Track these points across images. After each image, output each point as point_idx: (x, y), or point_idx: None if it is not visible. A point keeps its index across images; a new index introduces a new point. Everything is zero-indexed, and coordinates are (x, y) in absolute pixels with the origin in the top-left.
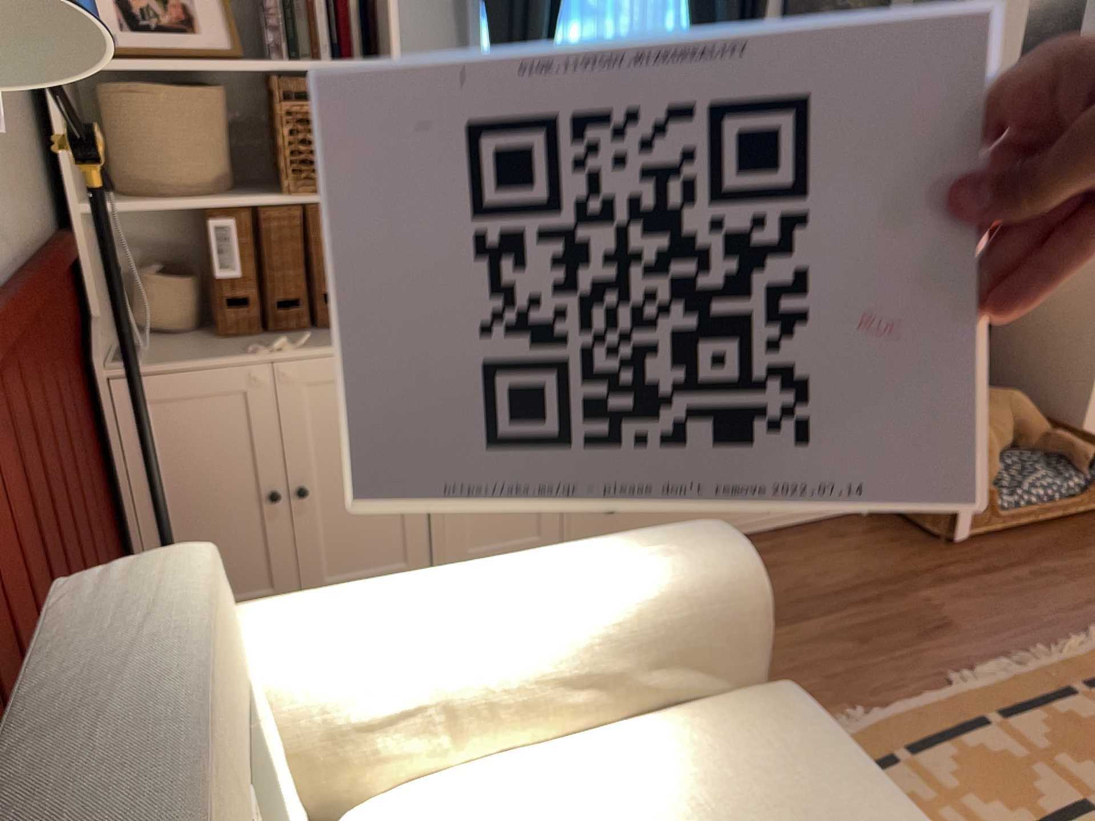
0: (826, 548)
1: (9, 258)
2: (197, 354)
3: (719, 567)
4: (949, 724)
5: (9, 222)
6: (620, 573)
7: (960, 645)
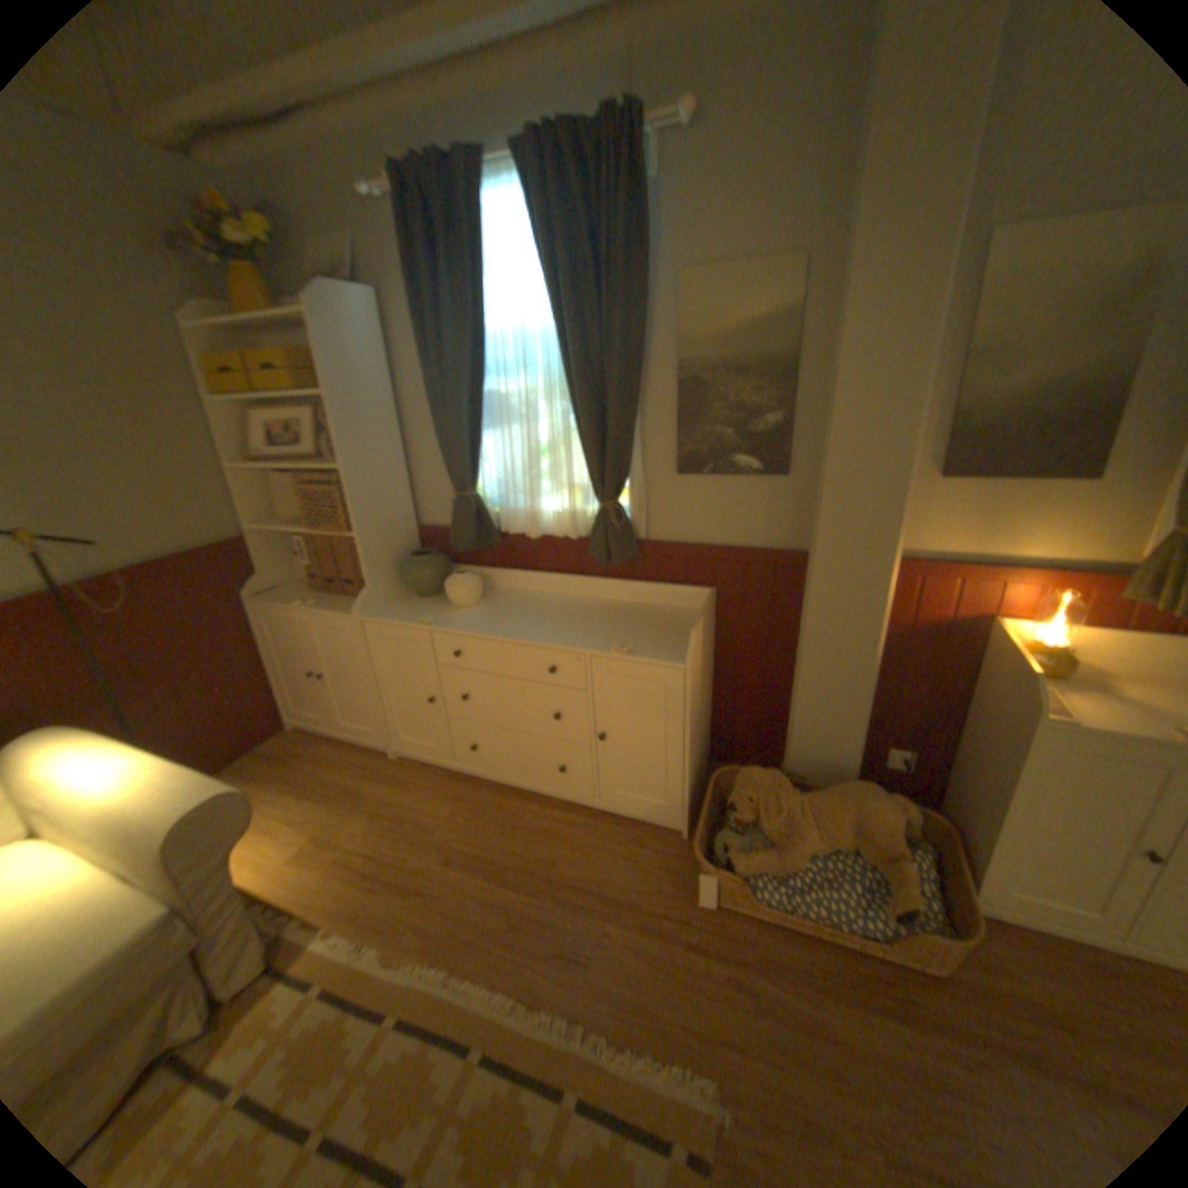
0: (613, 847)
1: (140, 557)
2: (283, 598)
3: (153, 823)
4: (446, 1032)
5: (149, 541)
6: (129, 798)
7: (561, 987)
